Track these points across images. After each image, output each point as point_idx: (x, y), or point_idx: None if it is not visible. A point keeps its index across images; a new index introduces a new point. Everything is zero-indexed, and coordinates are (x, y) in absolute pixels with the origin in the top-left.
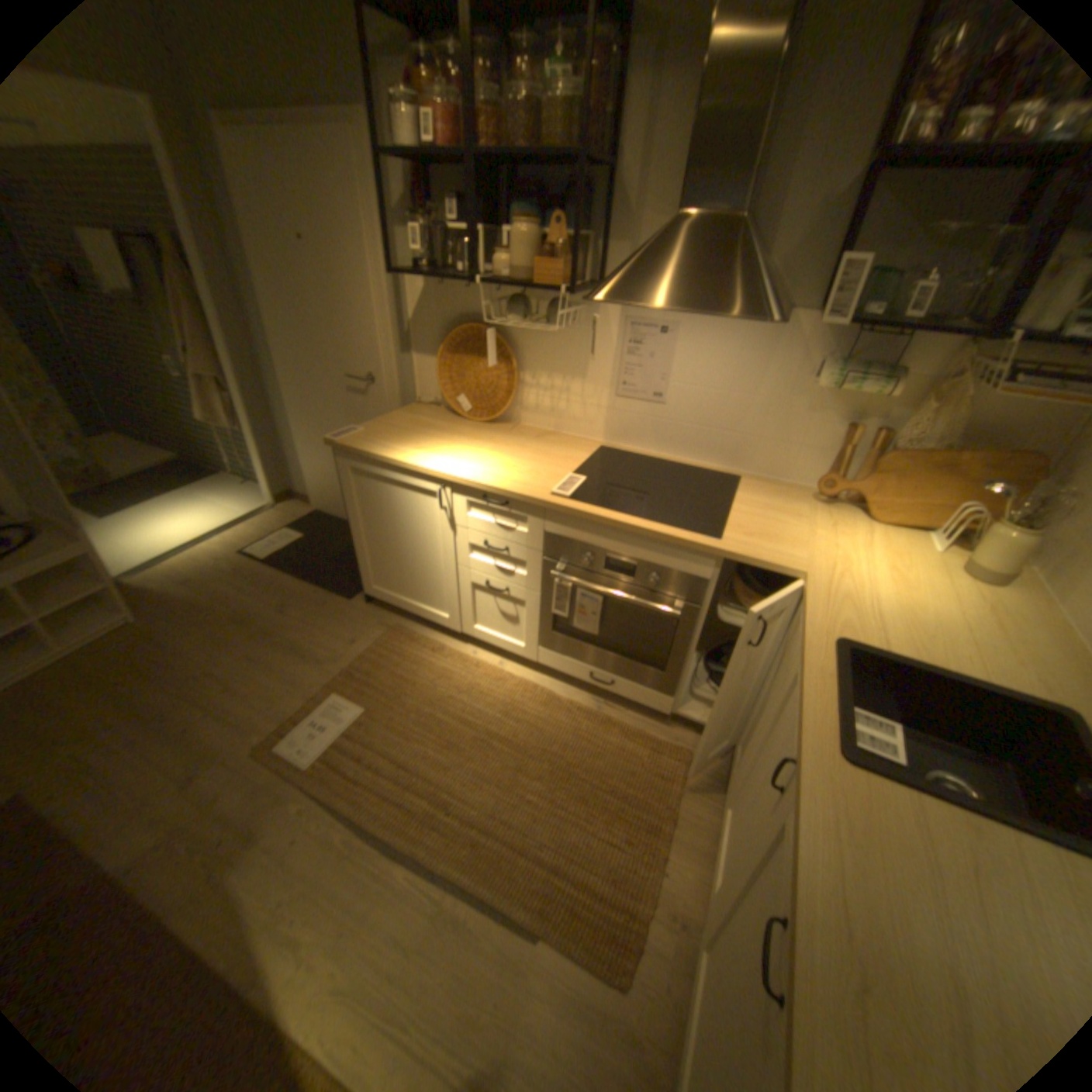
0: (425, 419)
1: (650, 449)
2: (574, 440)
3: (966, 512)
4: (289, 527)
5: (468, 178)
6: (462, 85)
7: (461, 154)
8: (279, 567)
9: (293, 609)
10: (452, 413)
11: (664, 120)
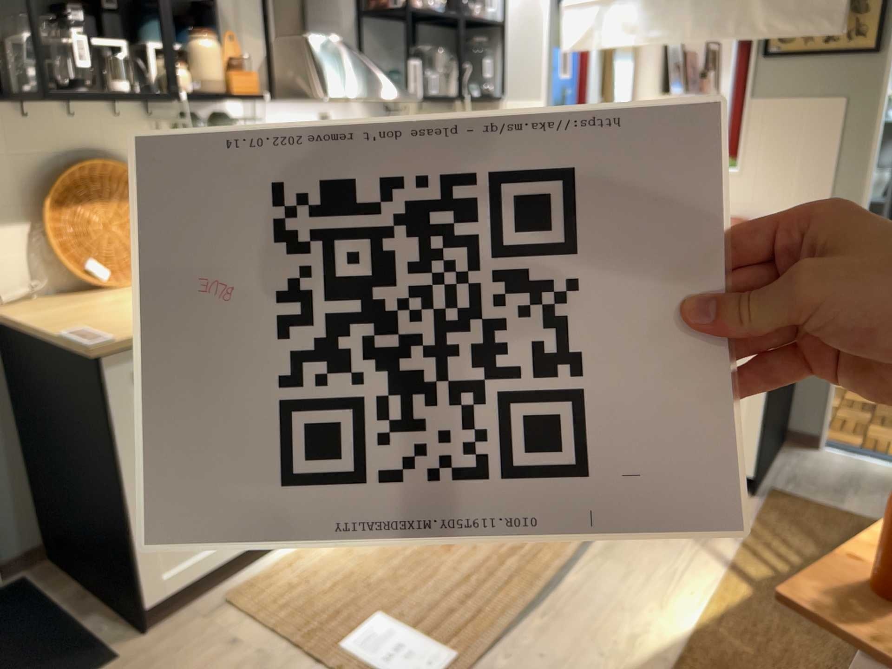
0: (80, 305)
1: None
2: None
3: None
4: None
5: None
6: None
7: None
8: None
9: None
10: (76, 294)
11: None
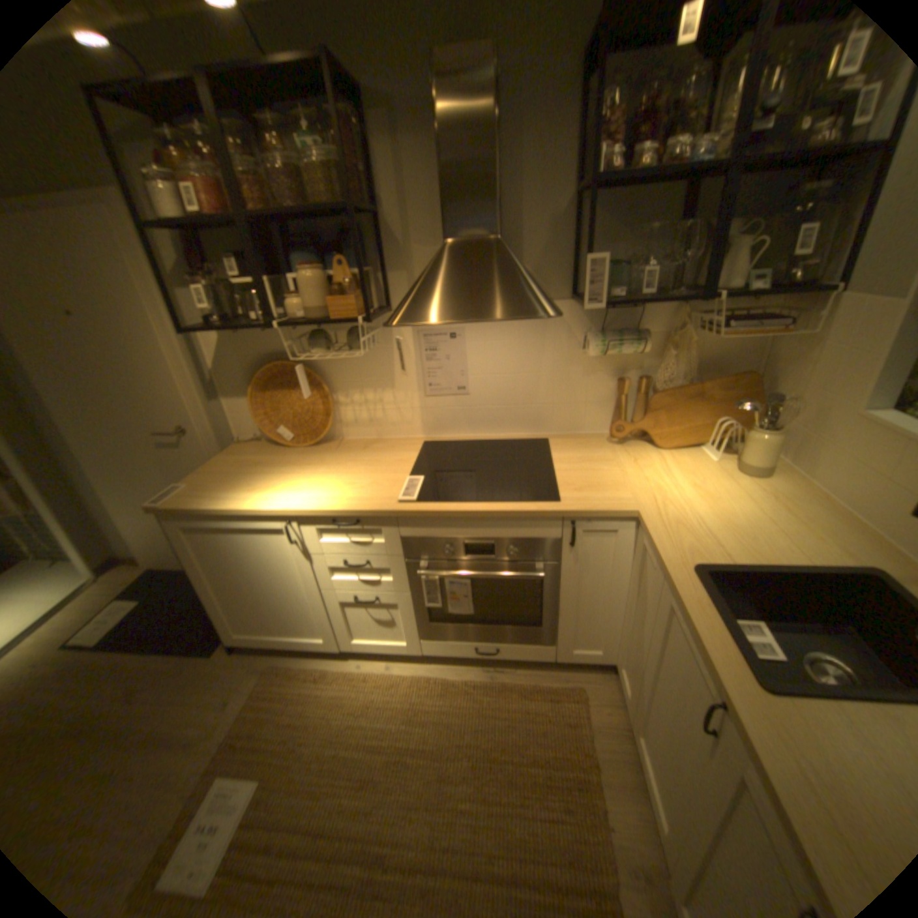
0: (250, 457)
1: (467, 433)
2: (398, 441)
3: (724, 426)
4: (119, 598)
5: (241, 237)
6: (216, 159)
7: (229, 218)
8: (116, 649)
9: (145, 692)
10: (275, 444)
11: (409, 172)
